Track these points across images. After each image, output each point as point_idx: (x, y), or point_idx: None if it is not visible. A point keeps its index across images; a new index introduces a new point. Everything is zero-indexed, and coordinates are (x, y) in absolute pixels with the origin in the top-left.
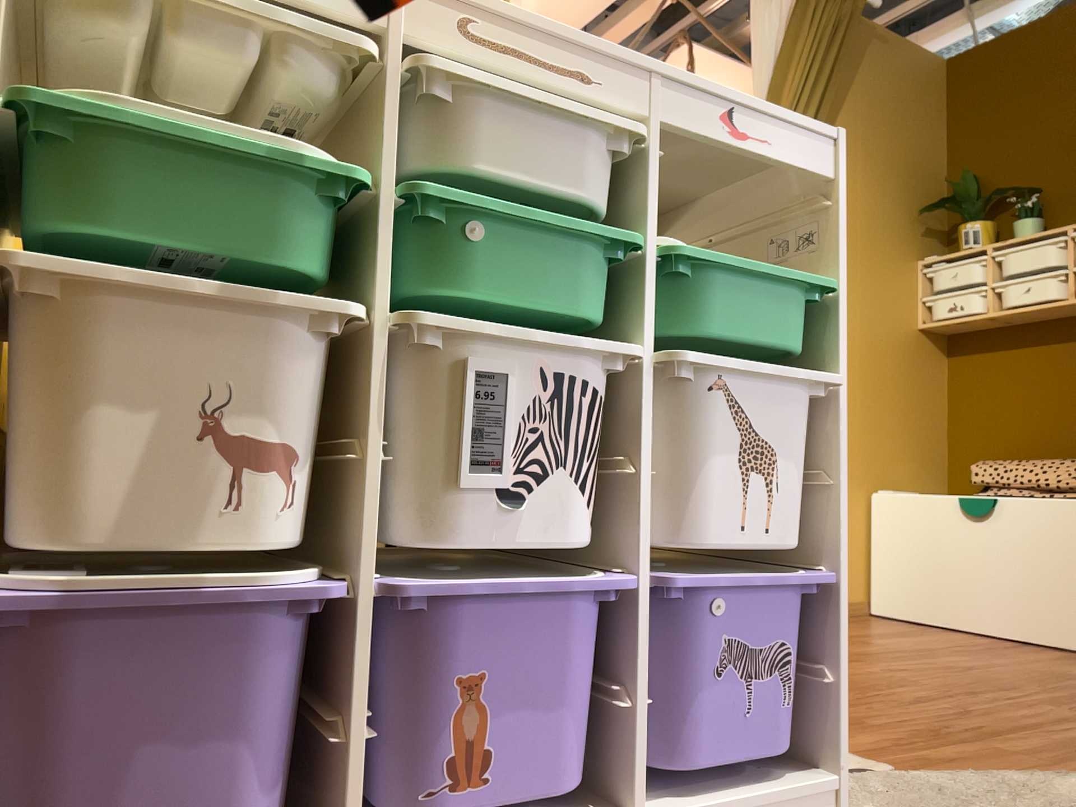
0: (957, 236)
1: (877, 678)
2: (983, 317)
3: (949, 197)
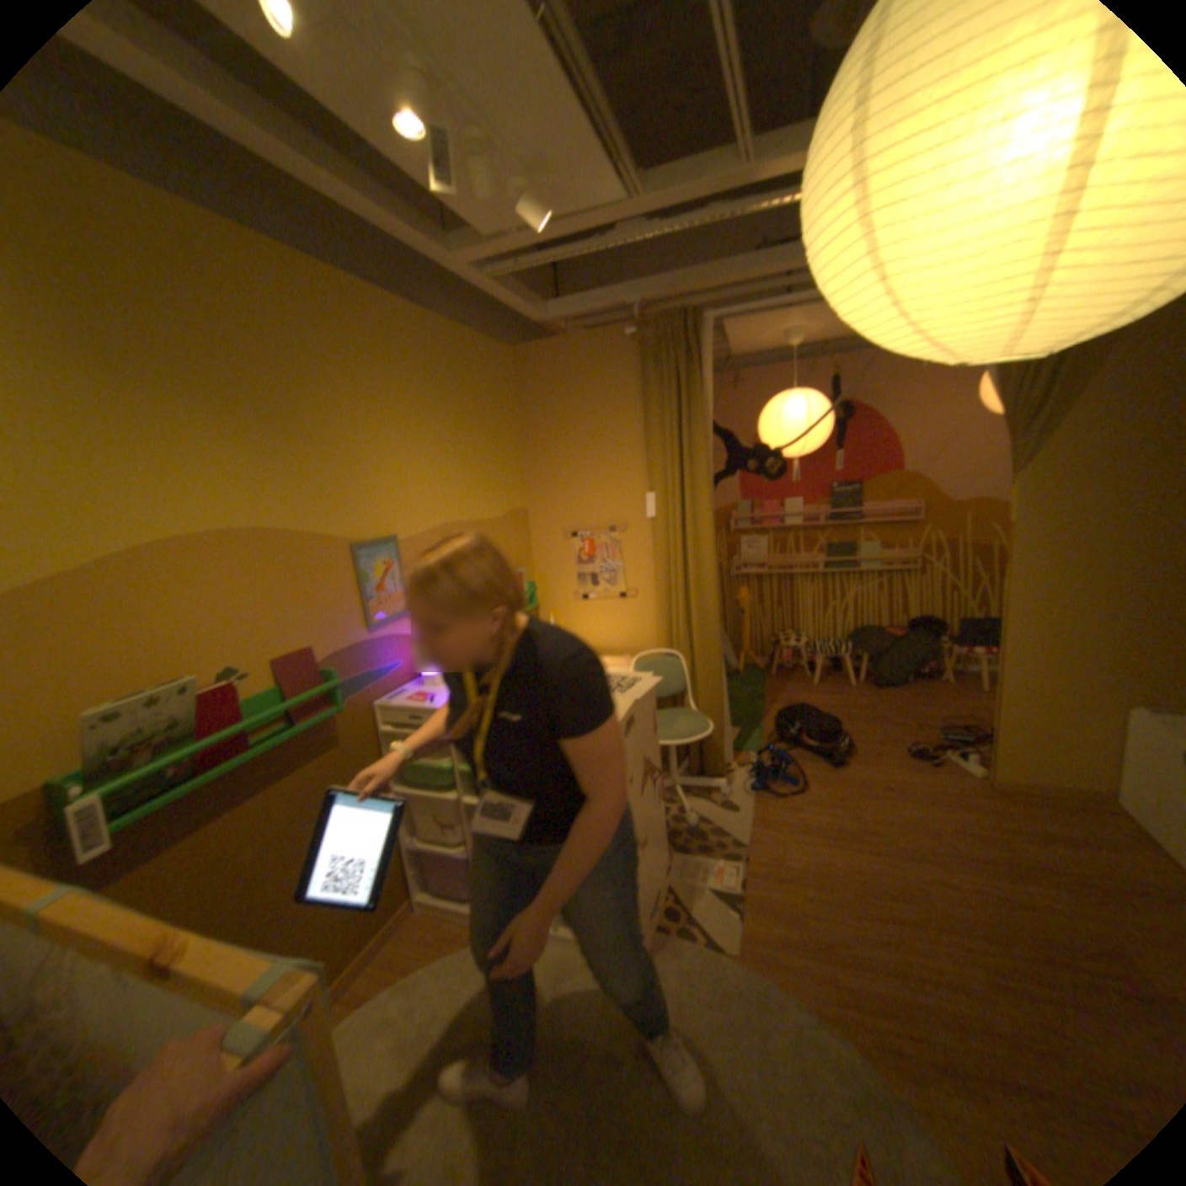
0: None
1: (901, 895)
2: None
3: None
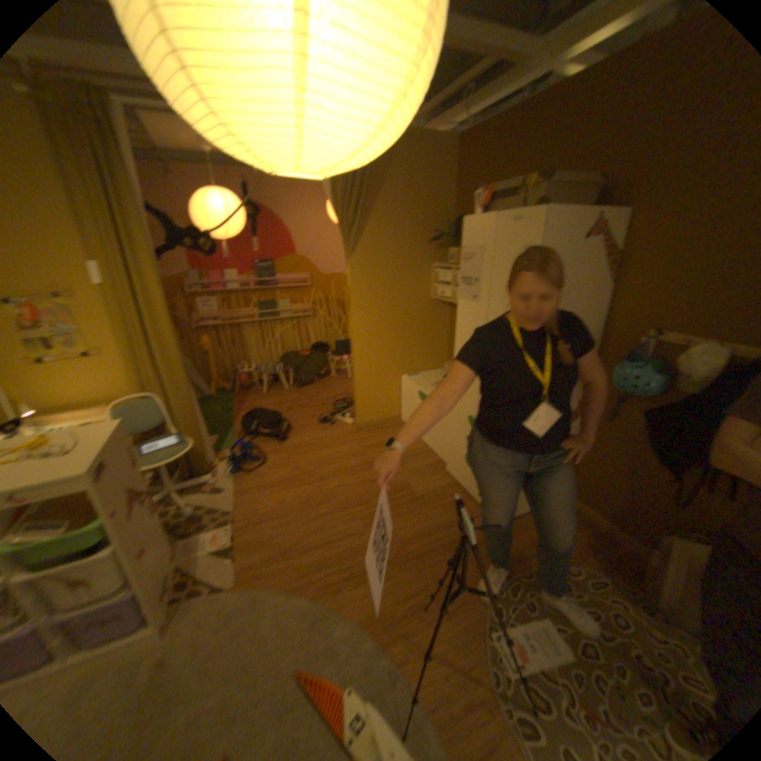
0: (449, 254)
1: (320, 501)
2: (451, 302)
3: (450, 230)
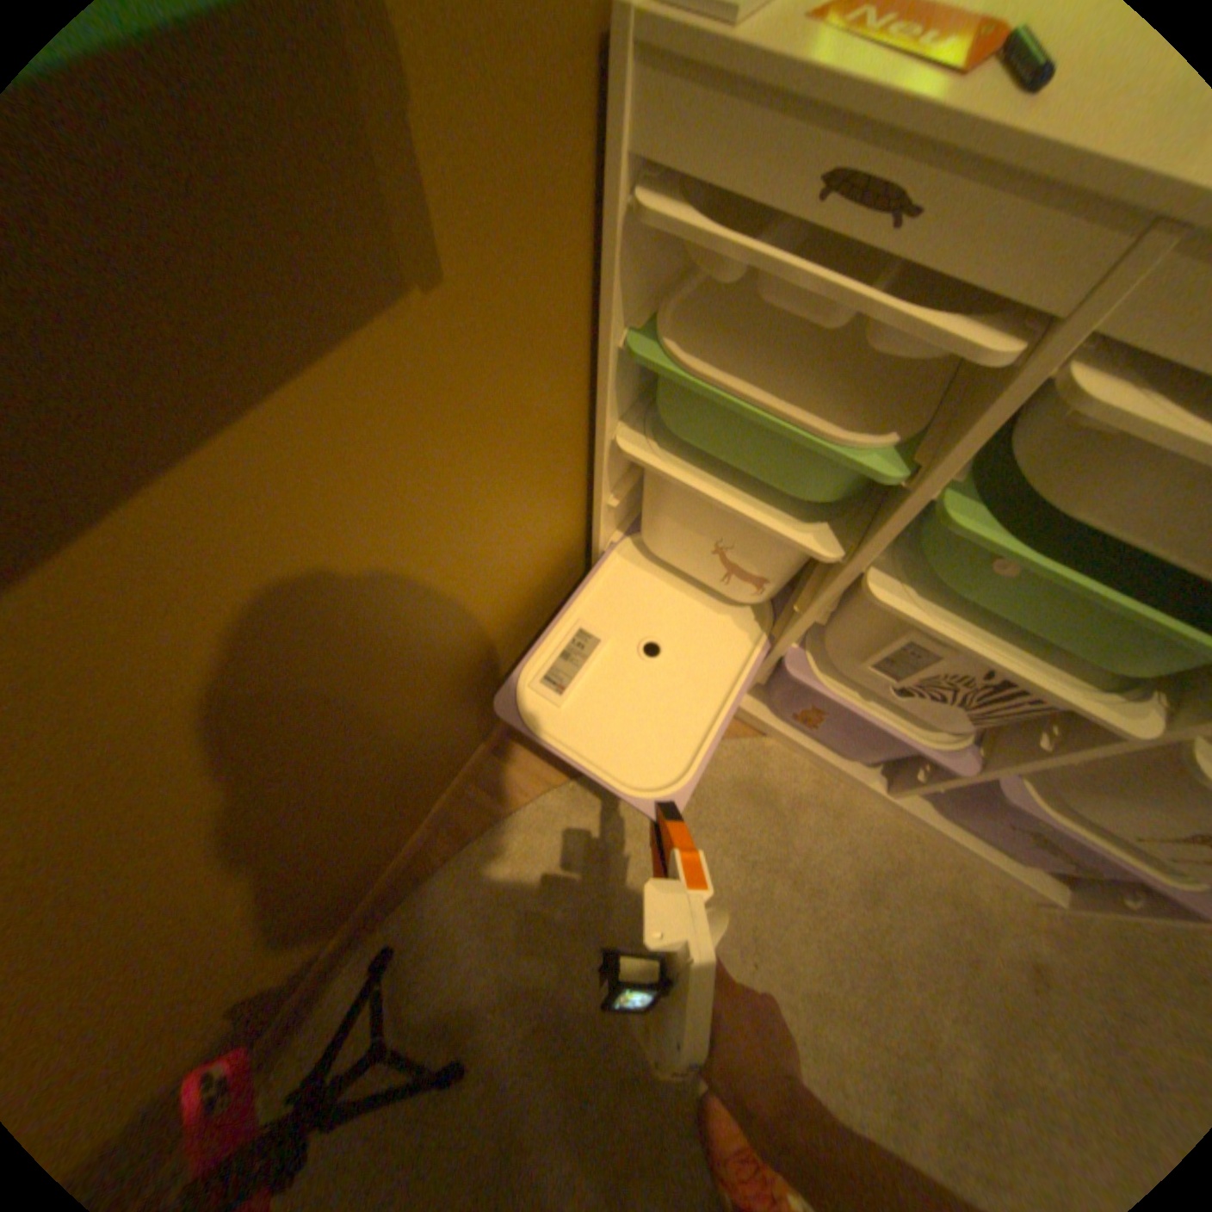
0: None
1: None
2: None
3: None
